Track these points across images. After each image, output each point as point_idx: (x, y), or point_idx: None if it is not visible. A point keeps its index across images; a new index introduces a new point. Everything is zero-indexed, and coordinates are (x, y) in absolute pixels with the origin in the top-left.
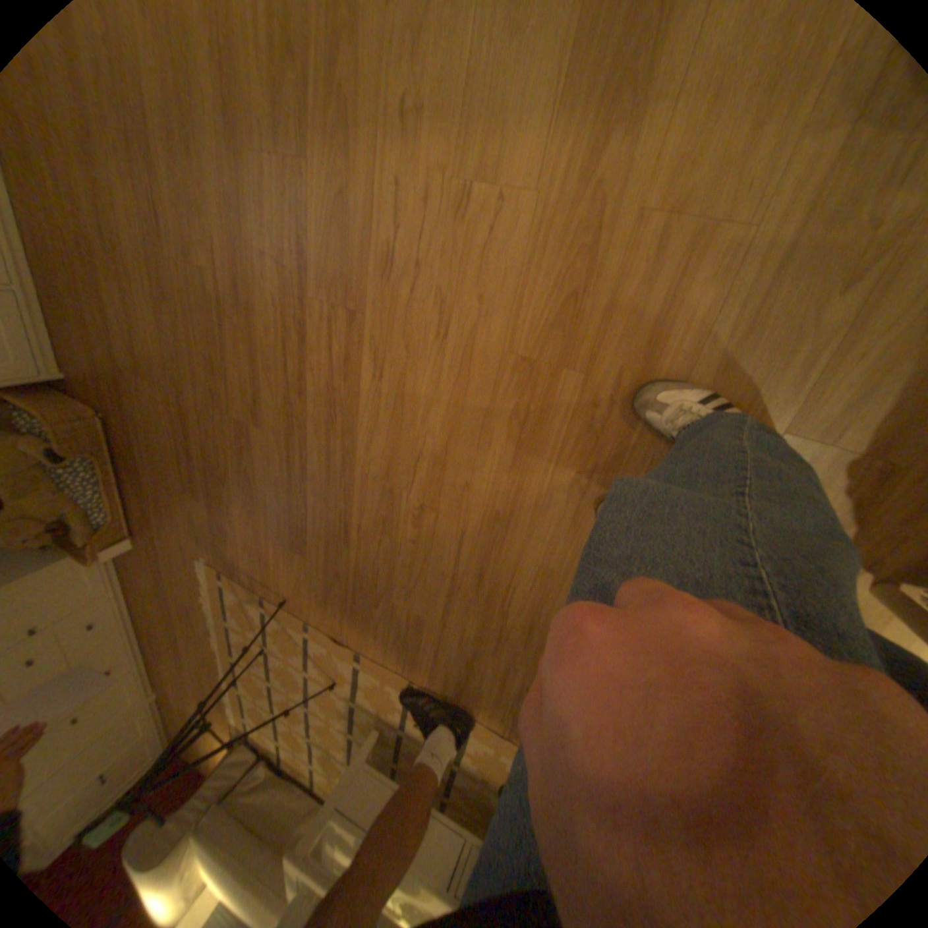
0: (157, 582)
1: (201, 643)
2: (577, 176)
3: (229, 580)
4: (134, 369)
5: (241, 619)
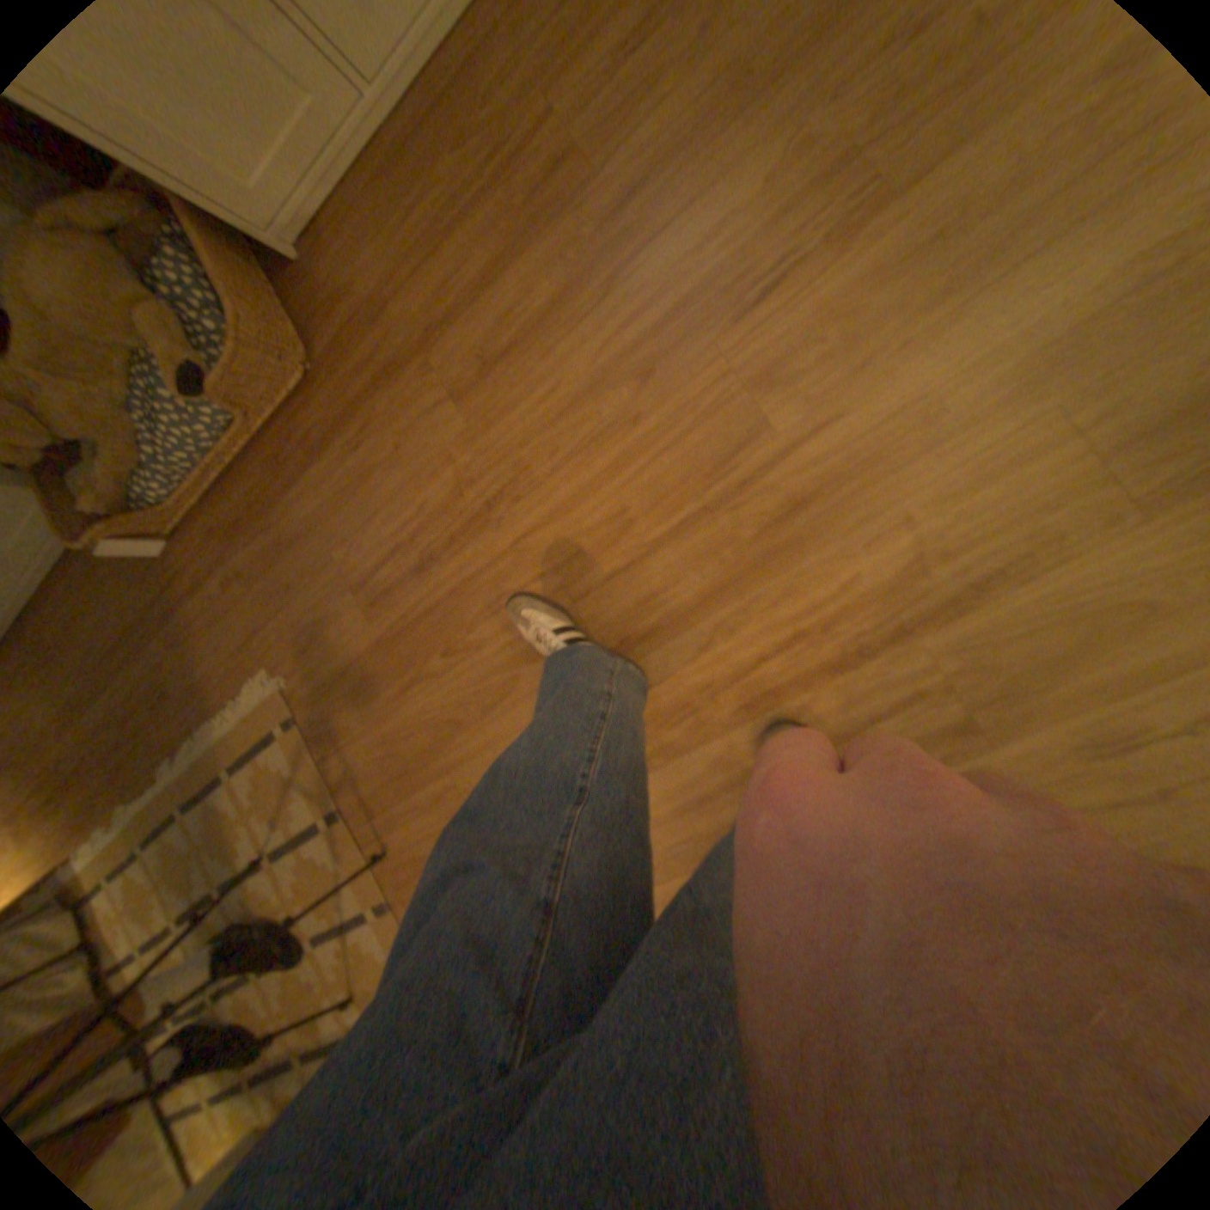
0: (154, 629)
1: (146, 756)
2: None
3: (308, 751)
4: (467, 397)
5: (272, 805)
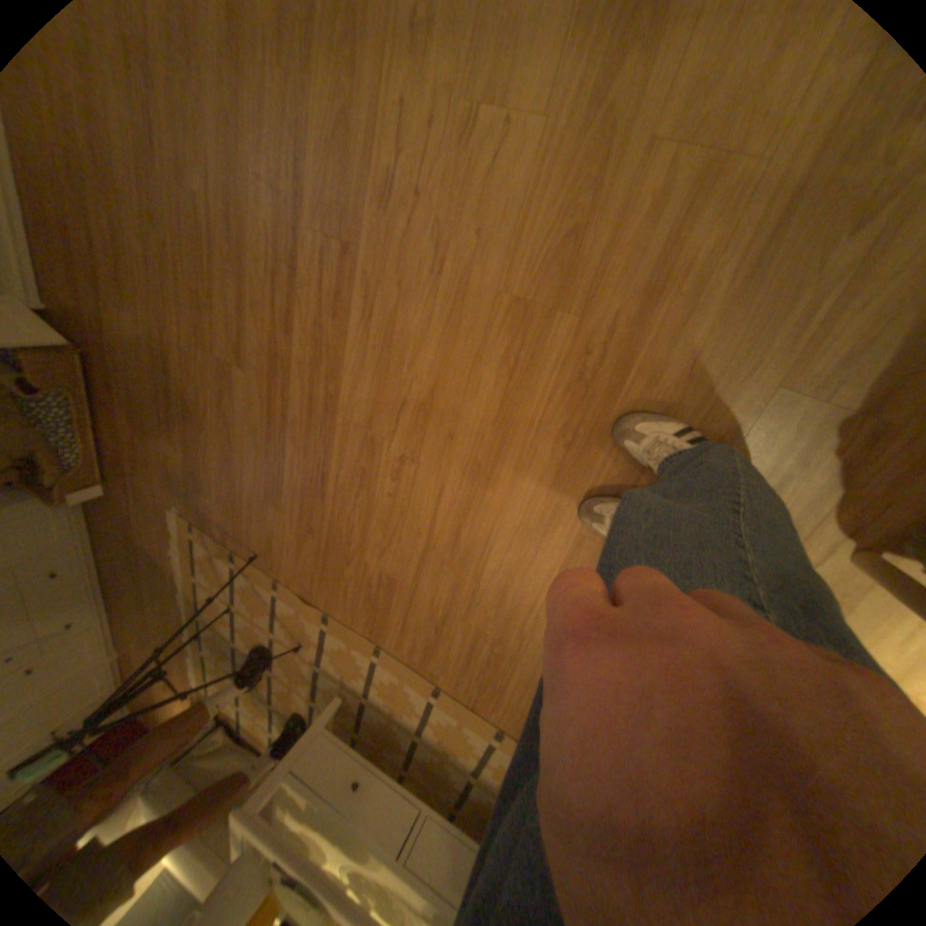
0: (126, 533)
1: (167, 600)
2: (588, 100)
3: (200, 533)
4: (117, 301)
5: (209, 574)
